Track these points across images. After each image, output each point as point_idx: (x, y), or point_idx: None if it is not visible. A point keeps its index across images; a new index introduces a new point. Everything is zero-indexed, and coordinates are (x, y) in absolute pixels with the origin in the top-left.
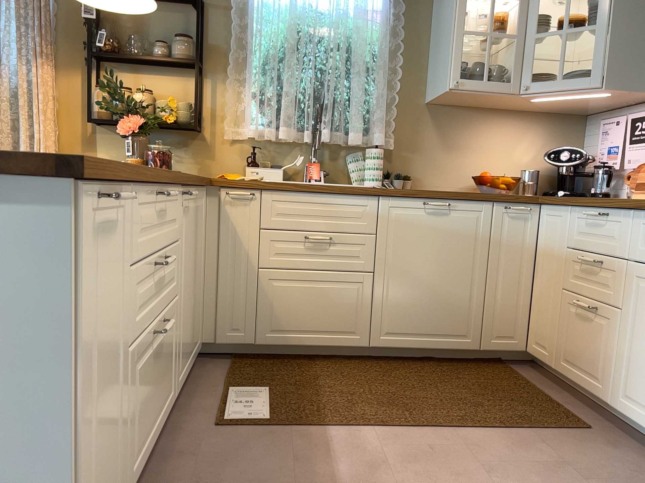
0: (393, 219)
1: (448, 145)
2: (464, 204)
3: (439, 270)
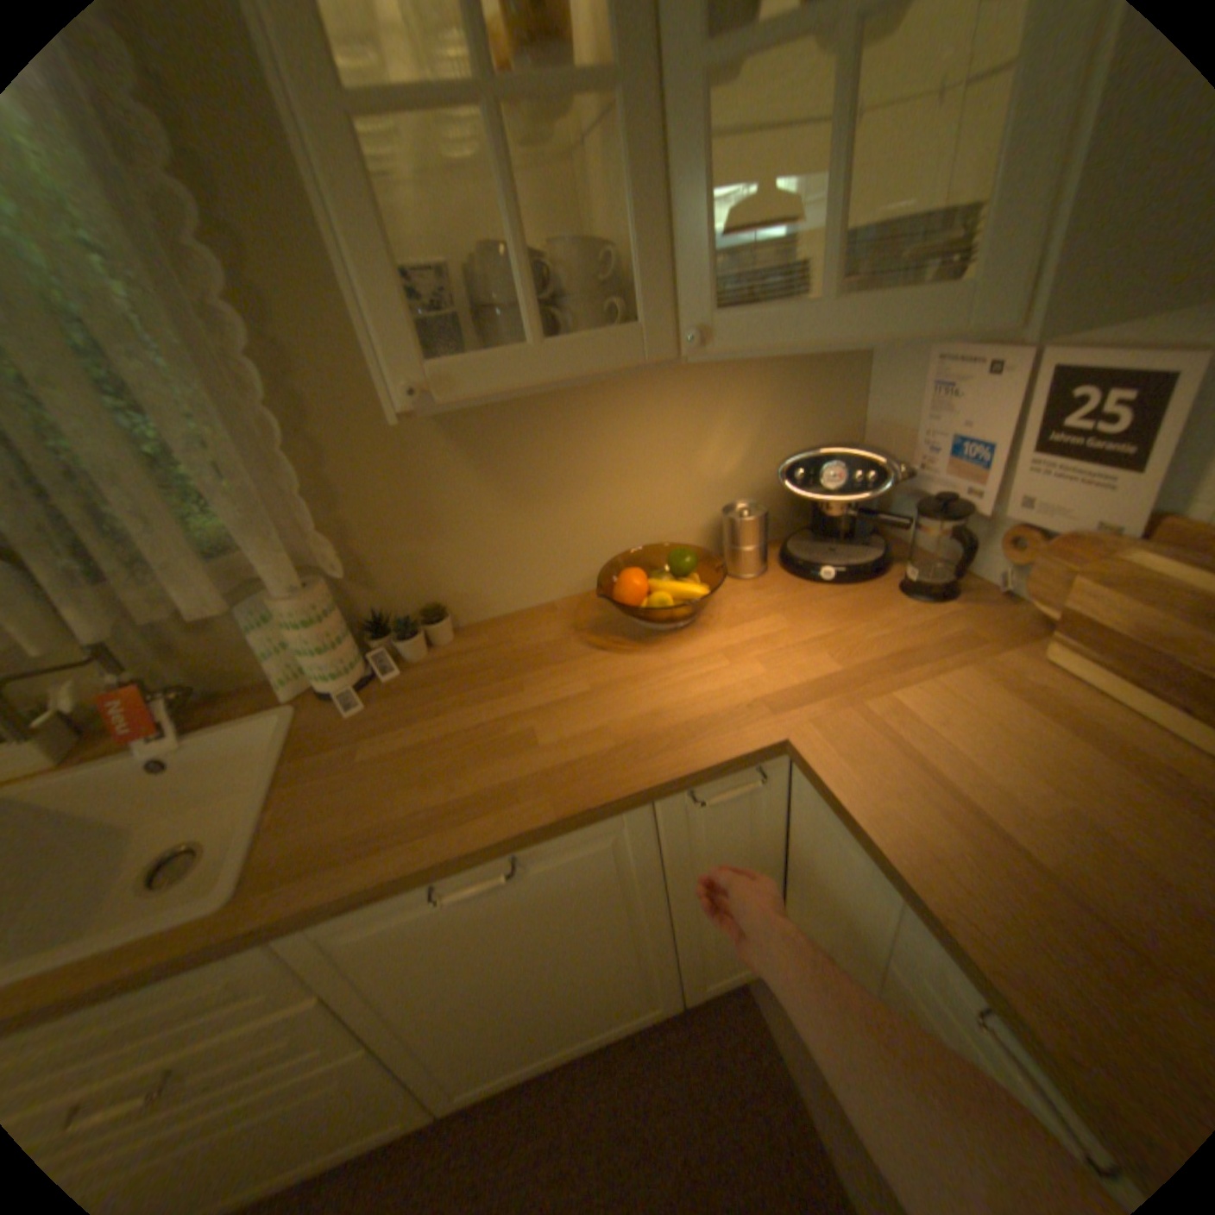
0: (348, 954)
1: (518, 494)
2: (562, 838)
3: (542, 969)
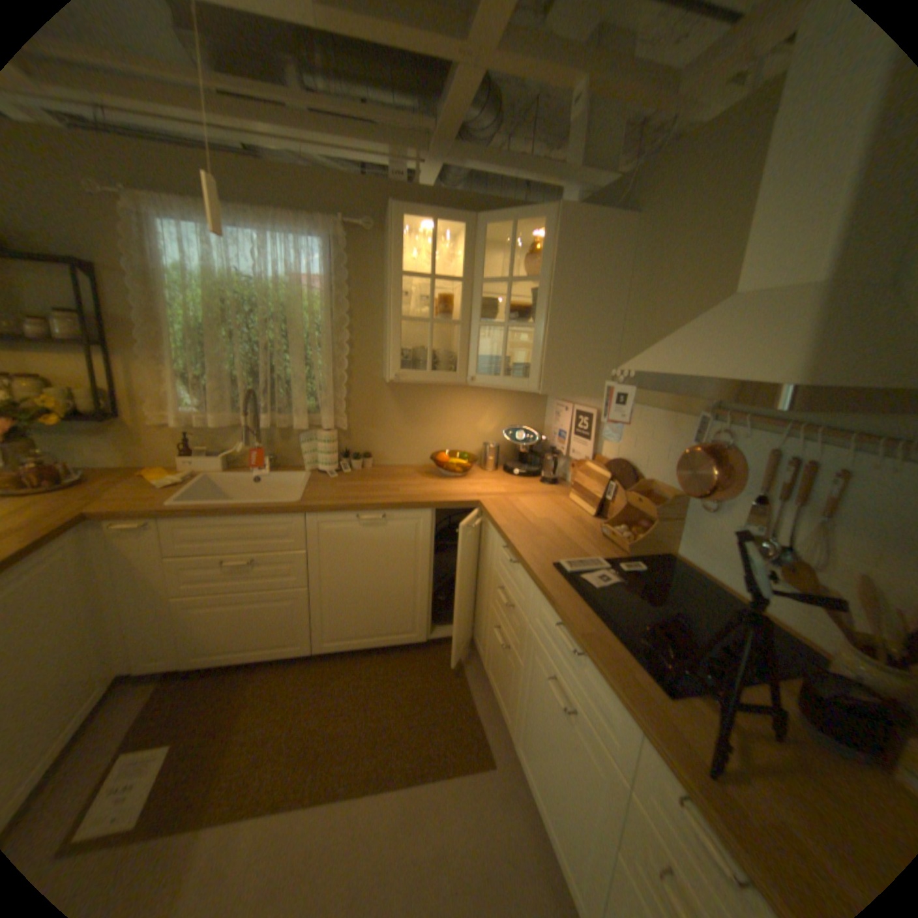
0: (324, 535)
1: (410, 420)
2: (401, 513)
3: (378, 577)
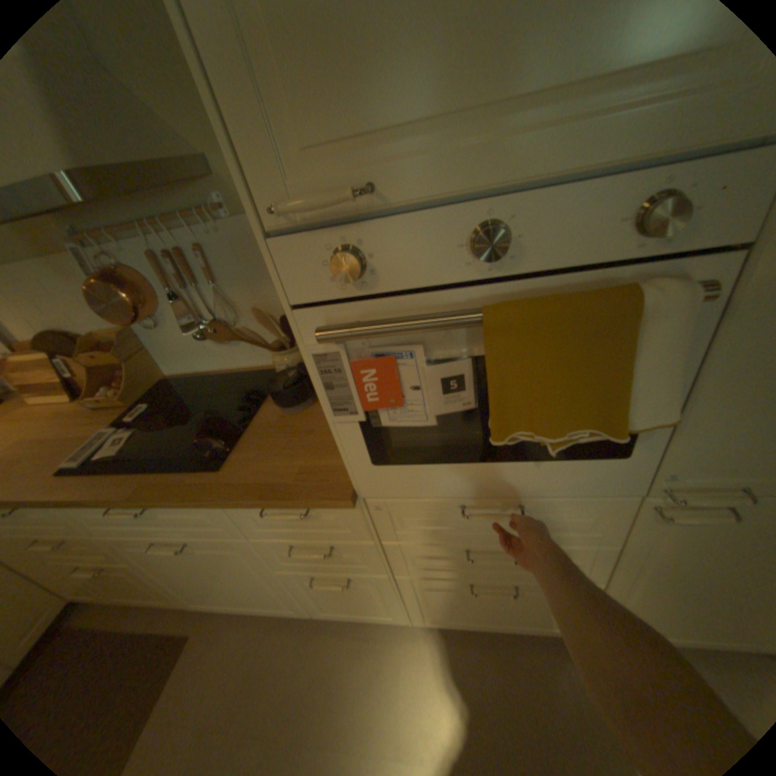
0: None
1: None
2: None
3: None
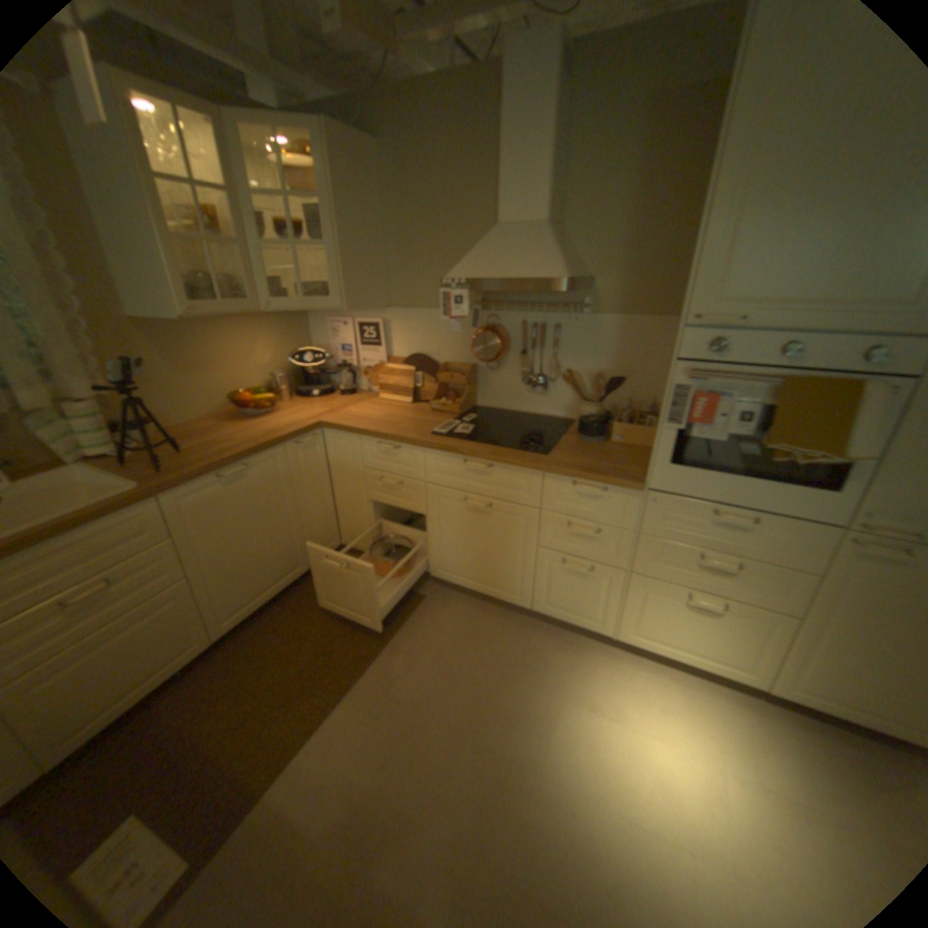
0: (185, 512)
1: (177, 367)
2: (257, 458)
3: (254, 531)
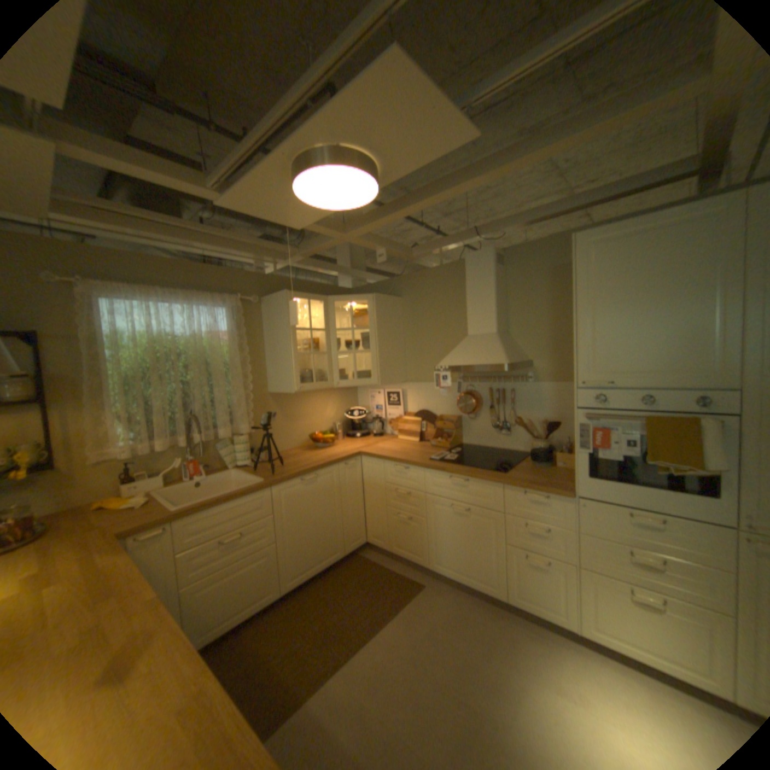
0: (283, 500)
1: (287, 419)
2: (324, 471)
3: (316, 520)
